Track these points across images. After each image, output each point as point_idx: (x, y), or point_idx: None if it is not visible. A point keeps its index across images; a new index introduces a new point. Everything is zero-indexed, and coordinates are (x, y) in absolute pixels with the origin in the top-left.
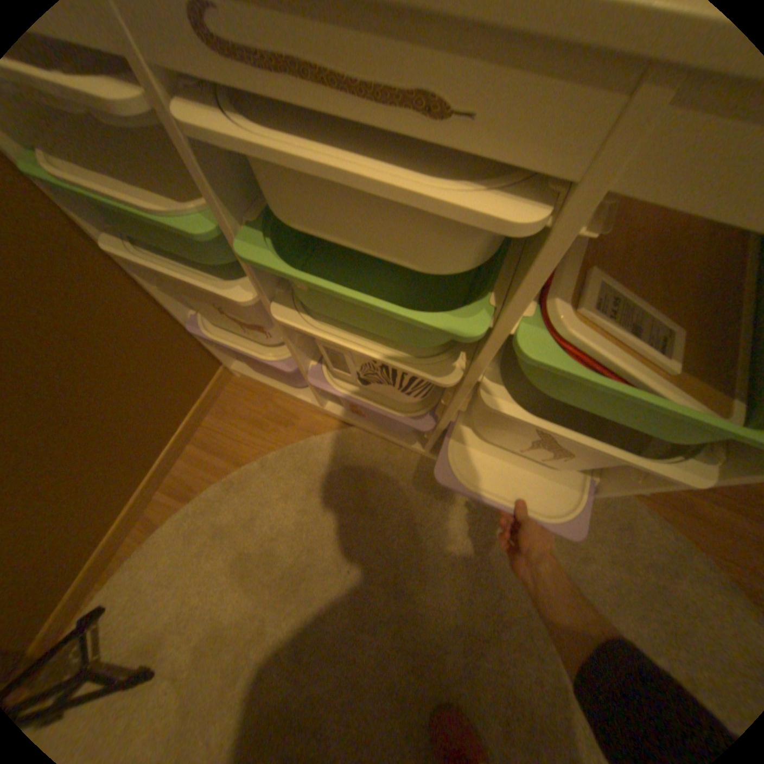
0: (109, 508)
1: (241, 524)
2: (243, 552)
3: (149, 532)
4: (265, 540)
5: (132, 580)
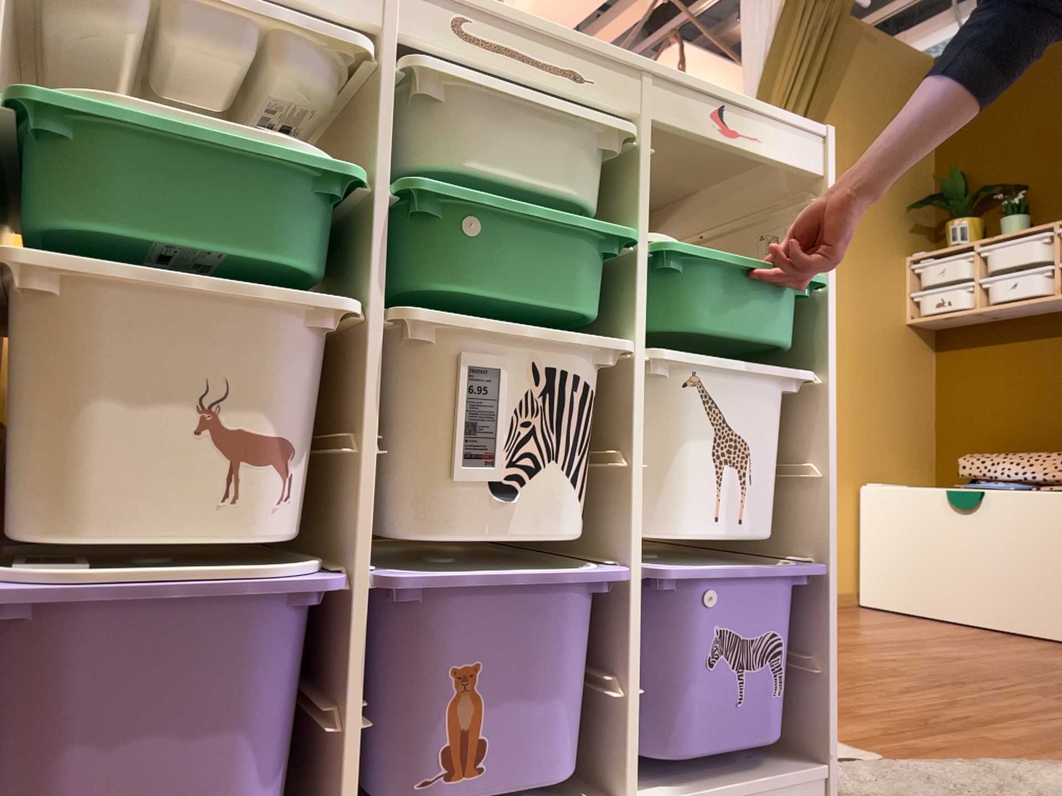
0: None
1: None
2: None
3: None
4: None
5: None
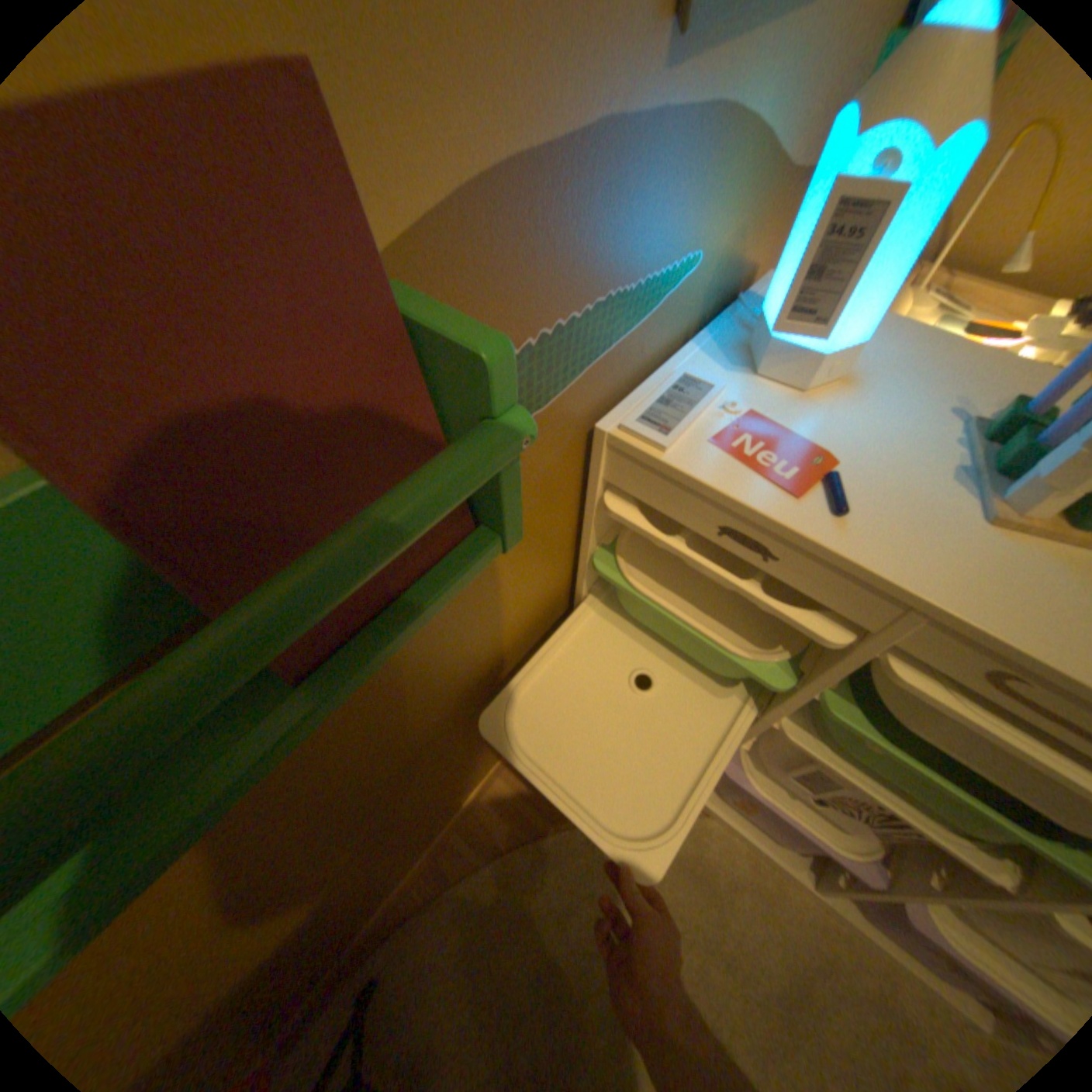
0: (421, 849)
1: (555, 918)
2: (554, 963)
3: (441, 889)
4: (584, 956)
5: (414, 955)
